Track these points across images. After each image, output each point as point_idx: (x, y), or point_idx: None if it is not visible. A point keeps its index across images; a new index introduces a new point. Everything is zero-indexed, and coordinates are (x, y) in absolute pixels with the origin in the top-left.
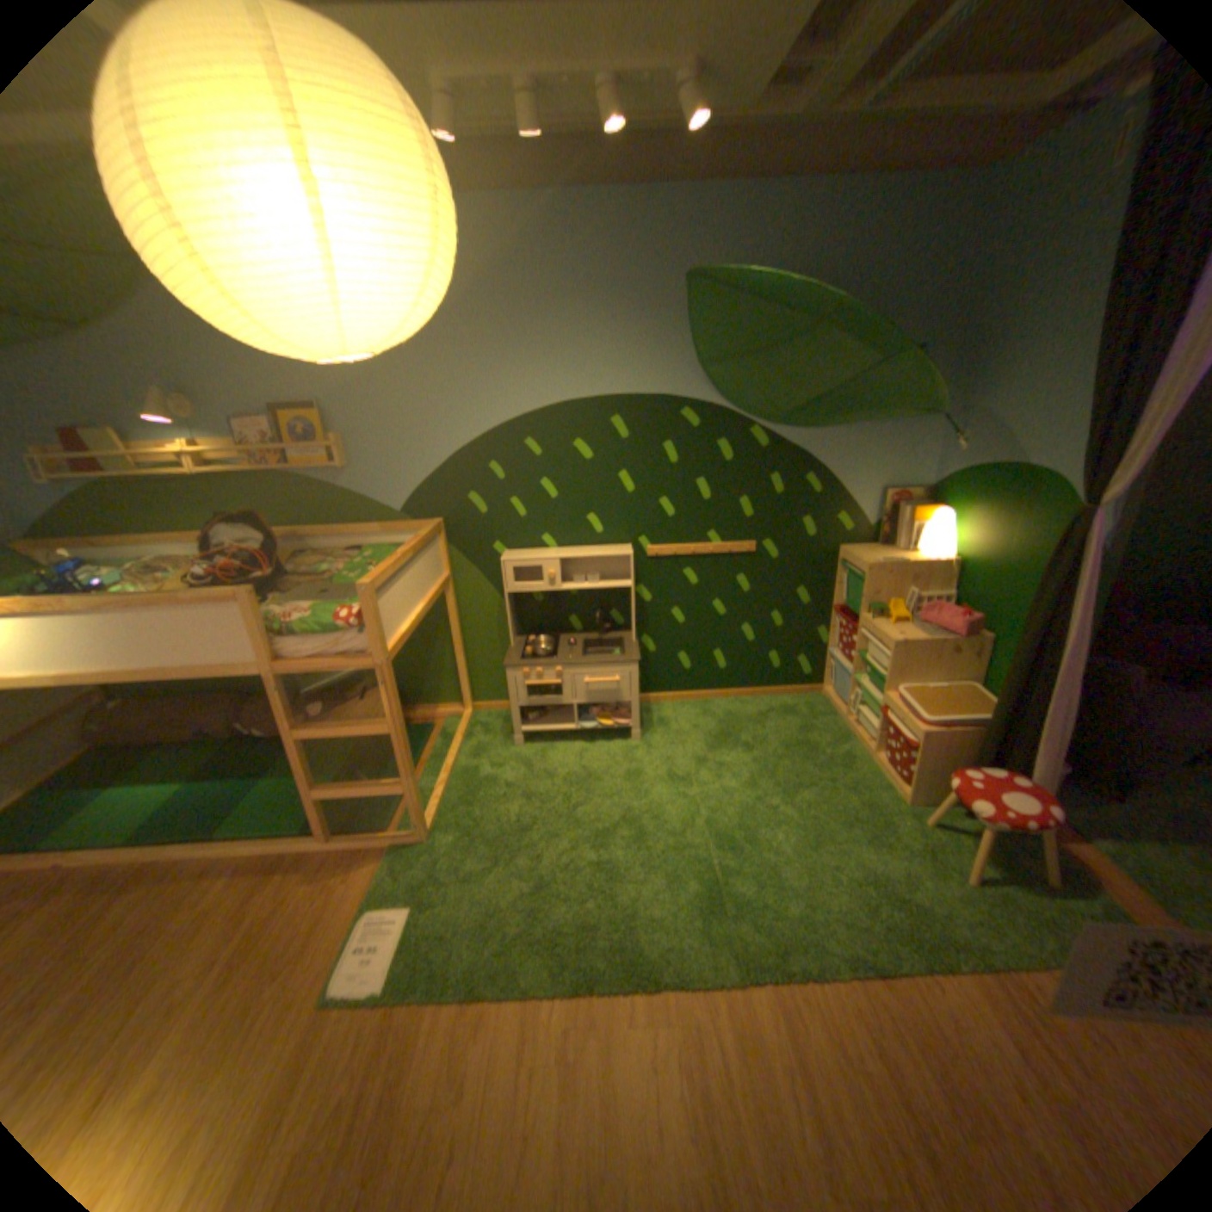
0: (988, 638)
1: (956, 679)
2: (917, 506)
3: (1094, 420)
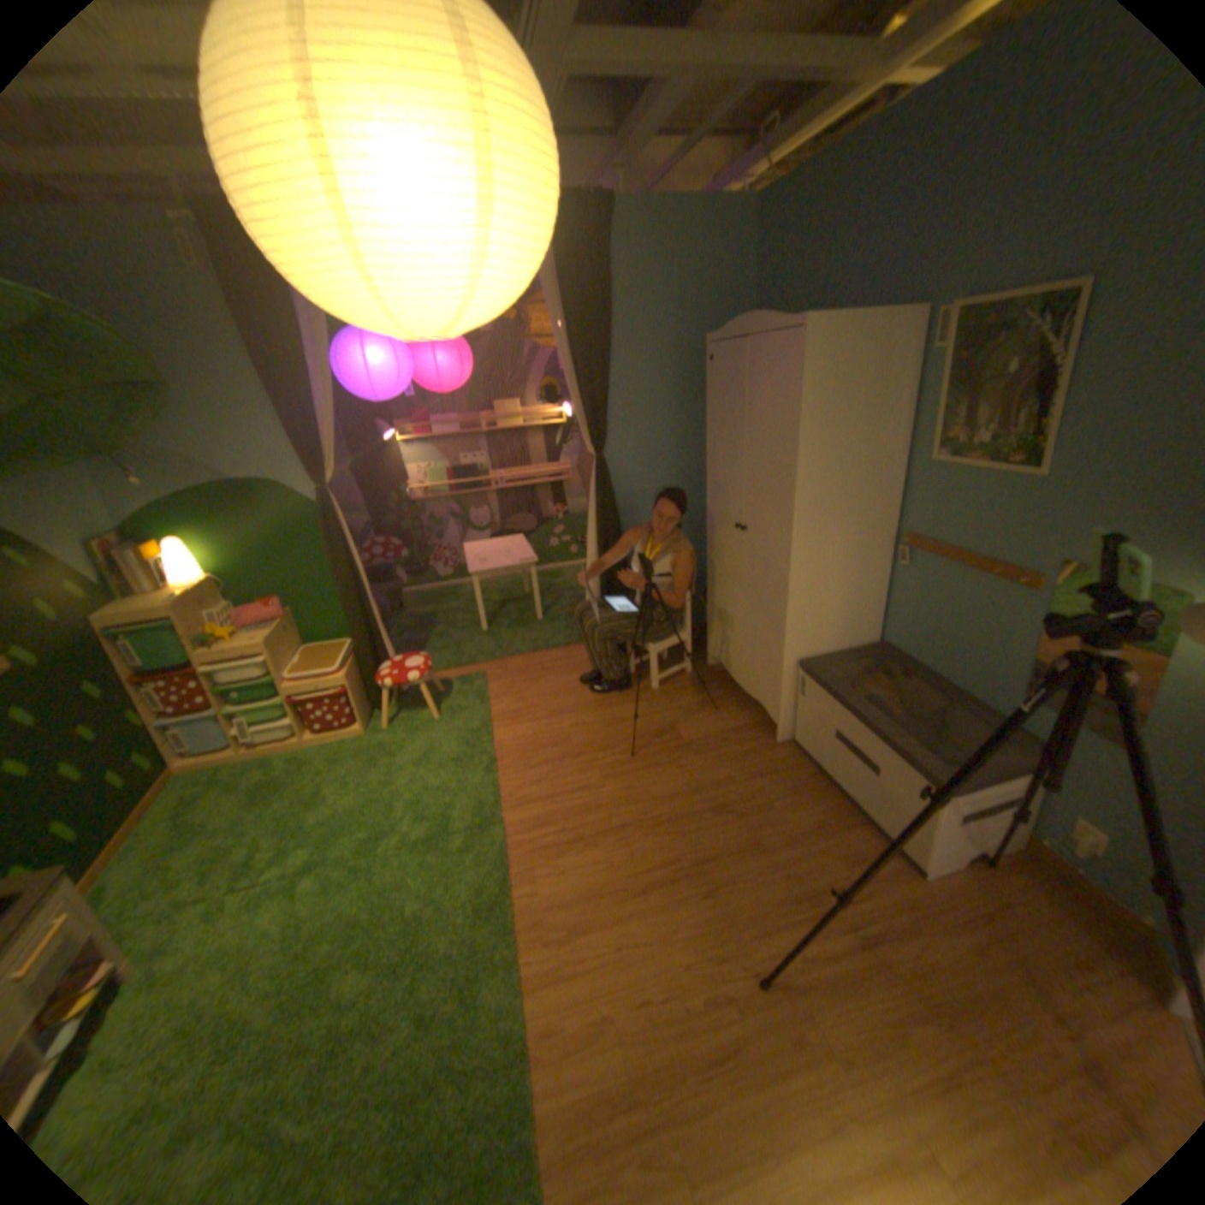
0: (287, 612)
1: (293, 651)
2: (129, 549)
3: (293, 435)
